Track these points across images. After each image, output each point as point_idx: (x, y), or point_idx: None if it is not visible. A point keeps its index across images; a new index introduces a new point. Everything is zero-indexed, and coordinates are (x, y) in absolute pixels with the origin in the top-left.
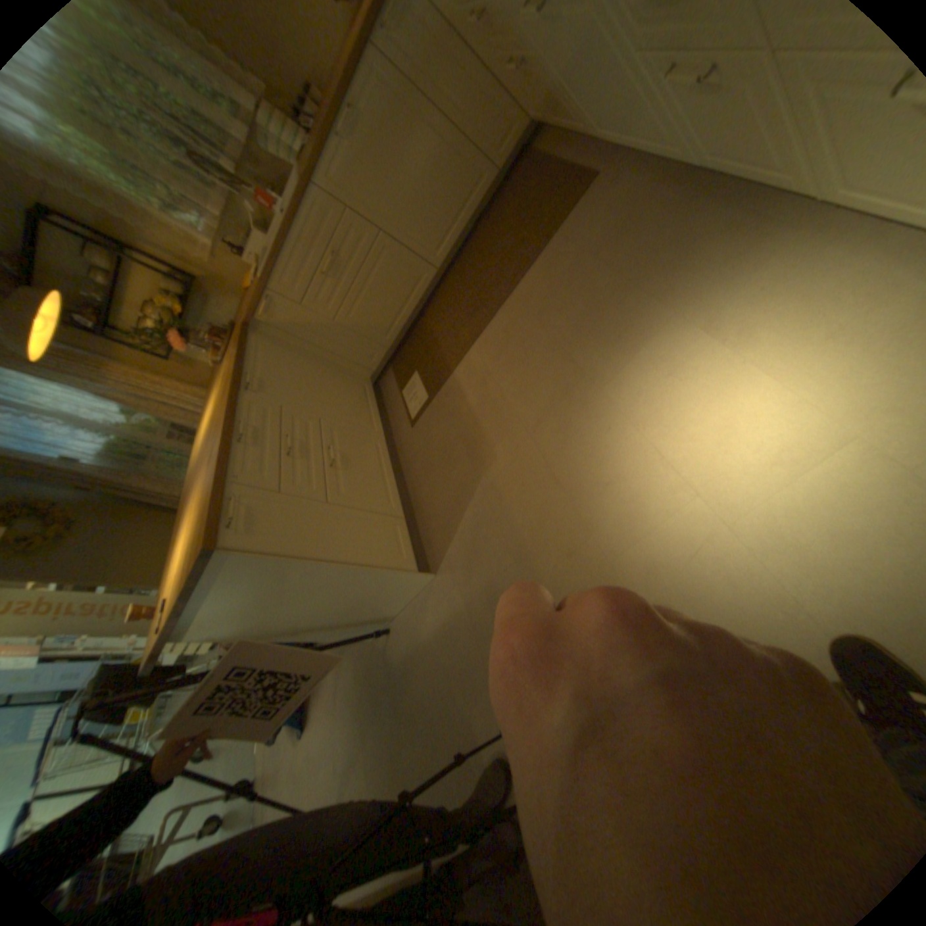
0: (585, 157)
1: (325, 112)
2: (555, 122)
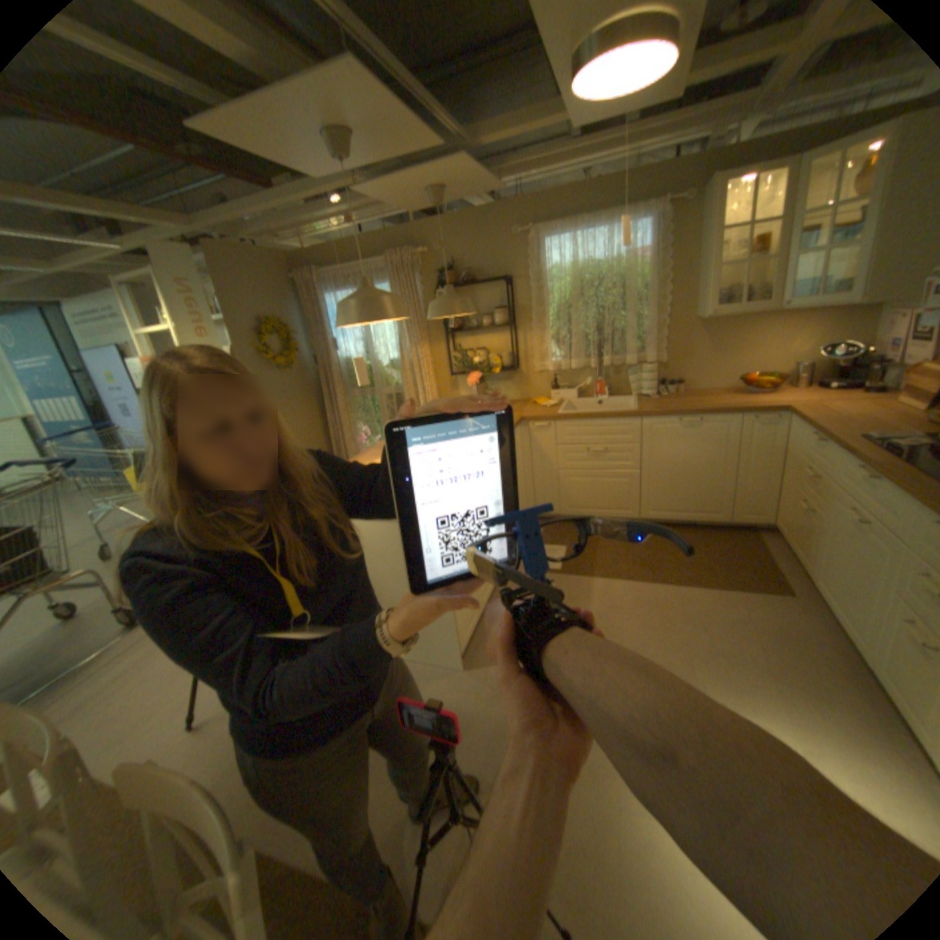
0: (791, 581)
1: (685, 408)
2: (789, 545)
